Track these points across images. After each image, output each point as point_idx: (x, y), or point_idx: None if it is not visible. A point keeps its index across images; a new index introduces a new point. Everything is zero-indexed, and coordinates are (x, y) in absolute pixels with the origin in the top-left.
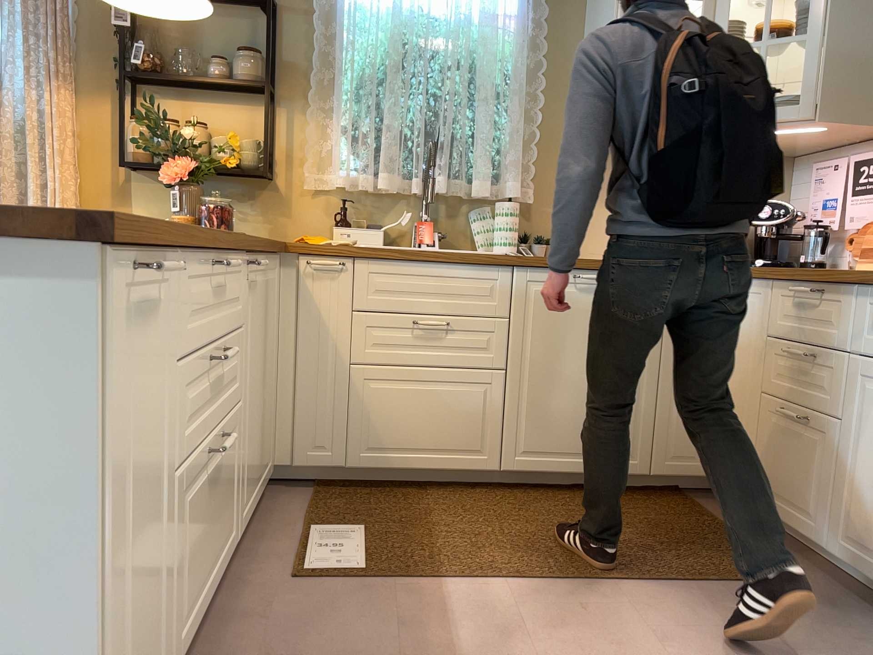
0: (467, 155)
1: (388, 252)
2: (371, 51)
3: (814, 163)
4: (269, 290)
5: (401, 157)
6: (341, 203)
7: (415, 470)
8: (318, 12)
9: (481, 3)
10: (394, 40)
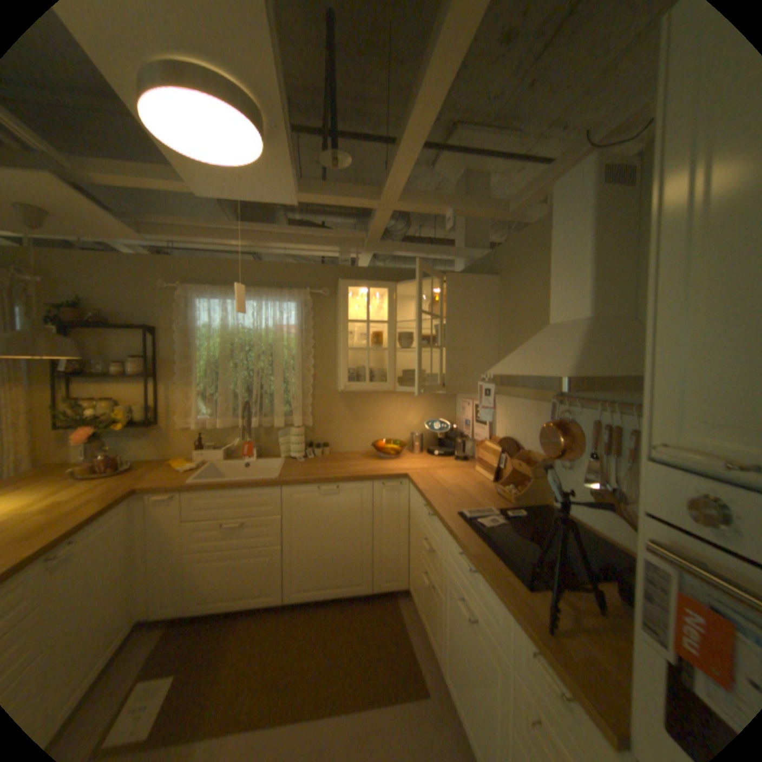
0: (273, 402)
1: (201, 487)
2: (210, 352)
3: (463, 395)
4: (109, 533)
5: (231, 409)
6: (201, 434)
7: (228, 611)
8: (177, 331)
9: (274, 321)
10: (222, 346)
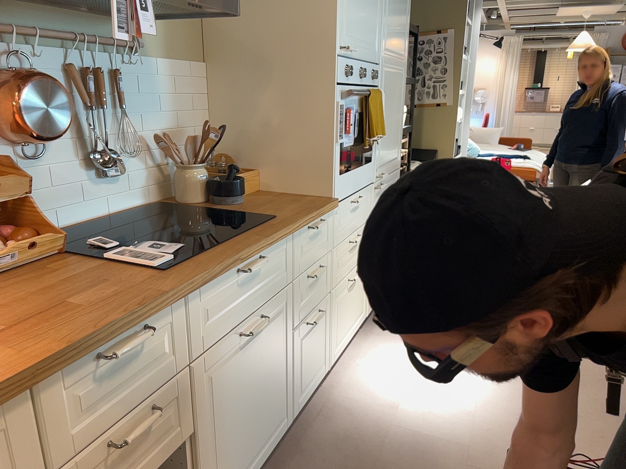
0: None
1: None
2: None
3: None
4: None
5: None
6: None
7: None
8: None
9: None
10: None
